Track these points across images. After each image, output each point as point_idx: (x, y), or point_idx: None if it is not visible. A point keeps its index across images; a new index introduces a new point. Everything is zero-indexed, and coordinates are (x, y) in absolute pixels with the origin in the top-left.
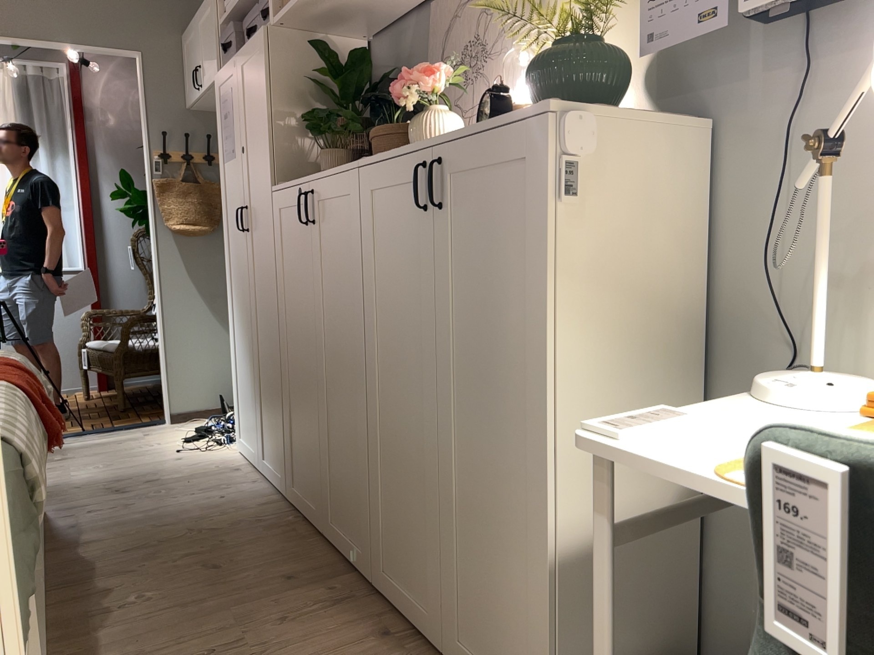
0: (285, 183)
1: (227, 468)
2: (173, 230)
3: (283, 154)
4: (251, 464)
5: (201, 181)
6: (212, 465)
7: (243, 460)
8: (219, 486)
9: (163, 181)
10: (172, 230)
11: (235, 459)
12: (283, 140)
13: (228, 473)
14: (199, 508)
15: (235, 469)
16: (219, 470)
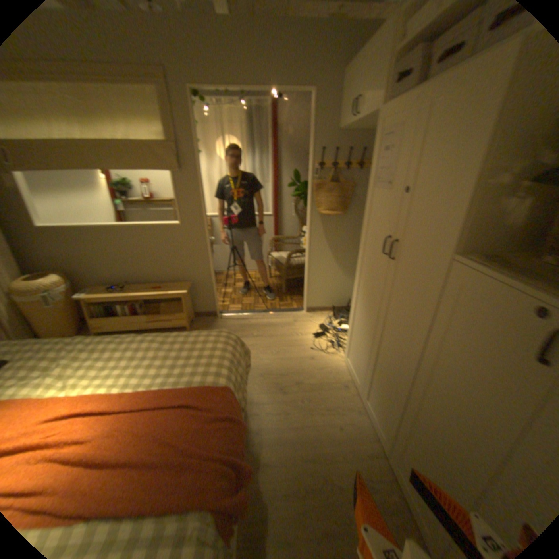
0: (486, 263)
1: (340, 383)
2: (321, 215)
3: (481, 219)
4: (354, 384)
5: (340, 182)
6: (330, 375)
7: (349, 376)
8: (338, 411)
9: (319, 184)
10: (320, 215)
11: (343, 373)
12: (486, 203)
13: (341, 390)
14: (328, 440)
15: (345, 387)
16: (336, 386)
